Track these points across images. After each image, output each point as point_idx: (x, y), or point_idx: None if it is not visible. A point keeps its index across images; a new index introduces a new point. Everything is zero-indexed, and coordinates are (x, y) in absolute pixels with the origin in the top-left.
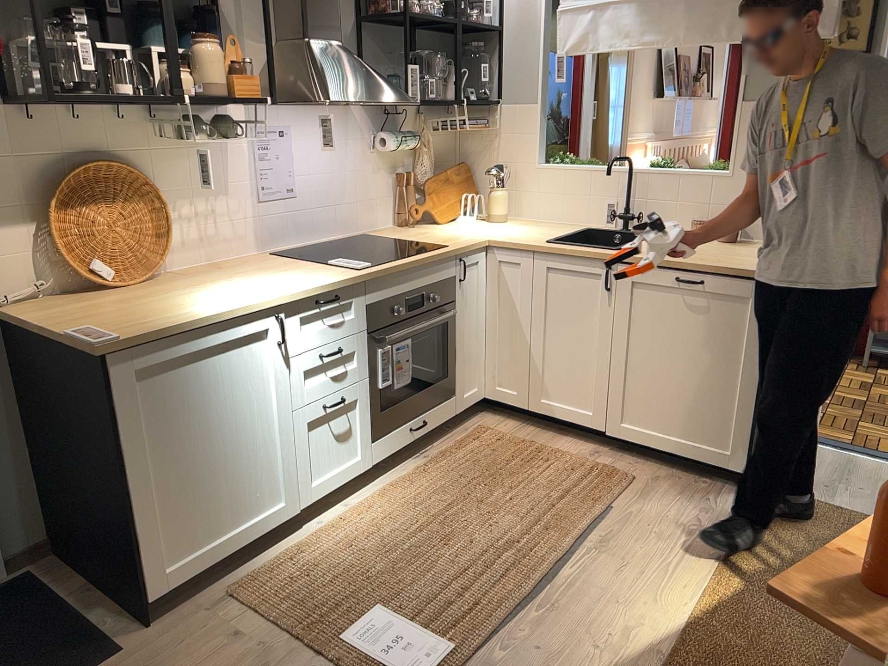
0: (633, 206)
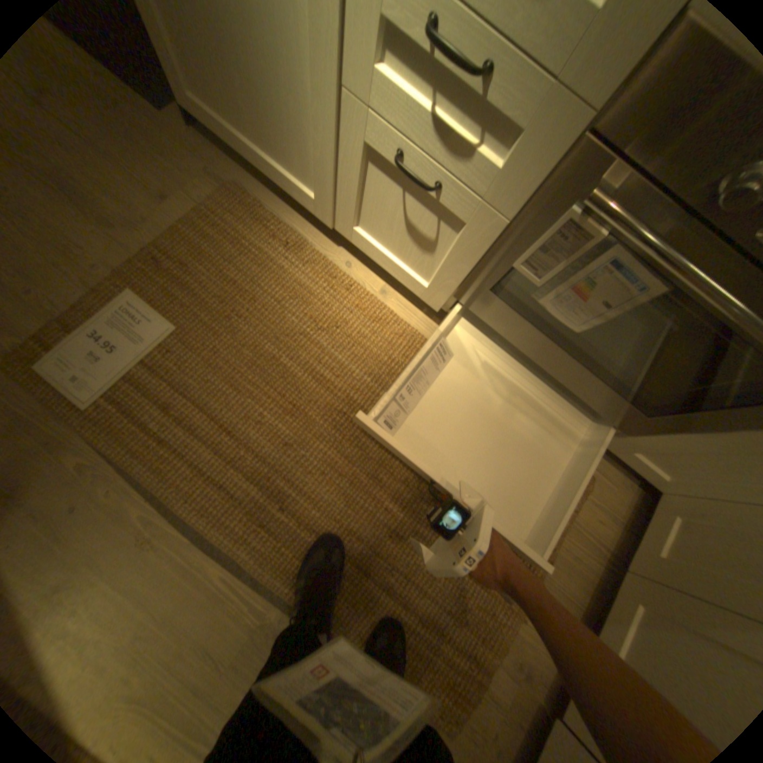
0: None
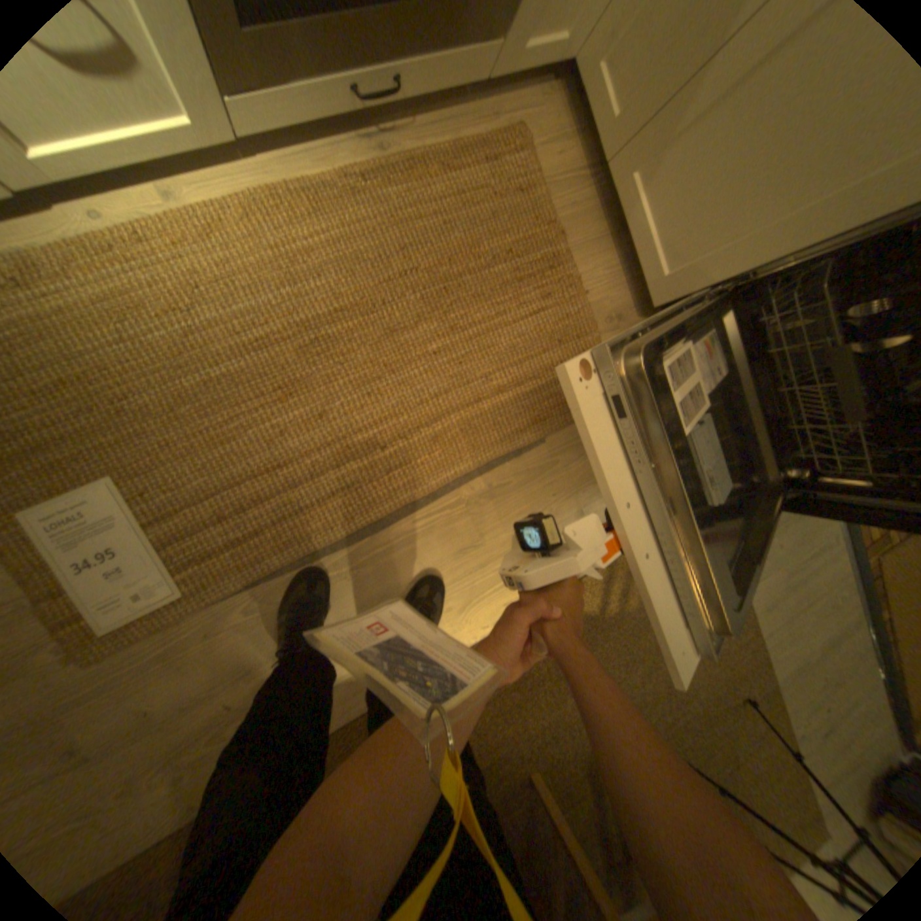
0: None
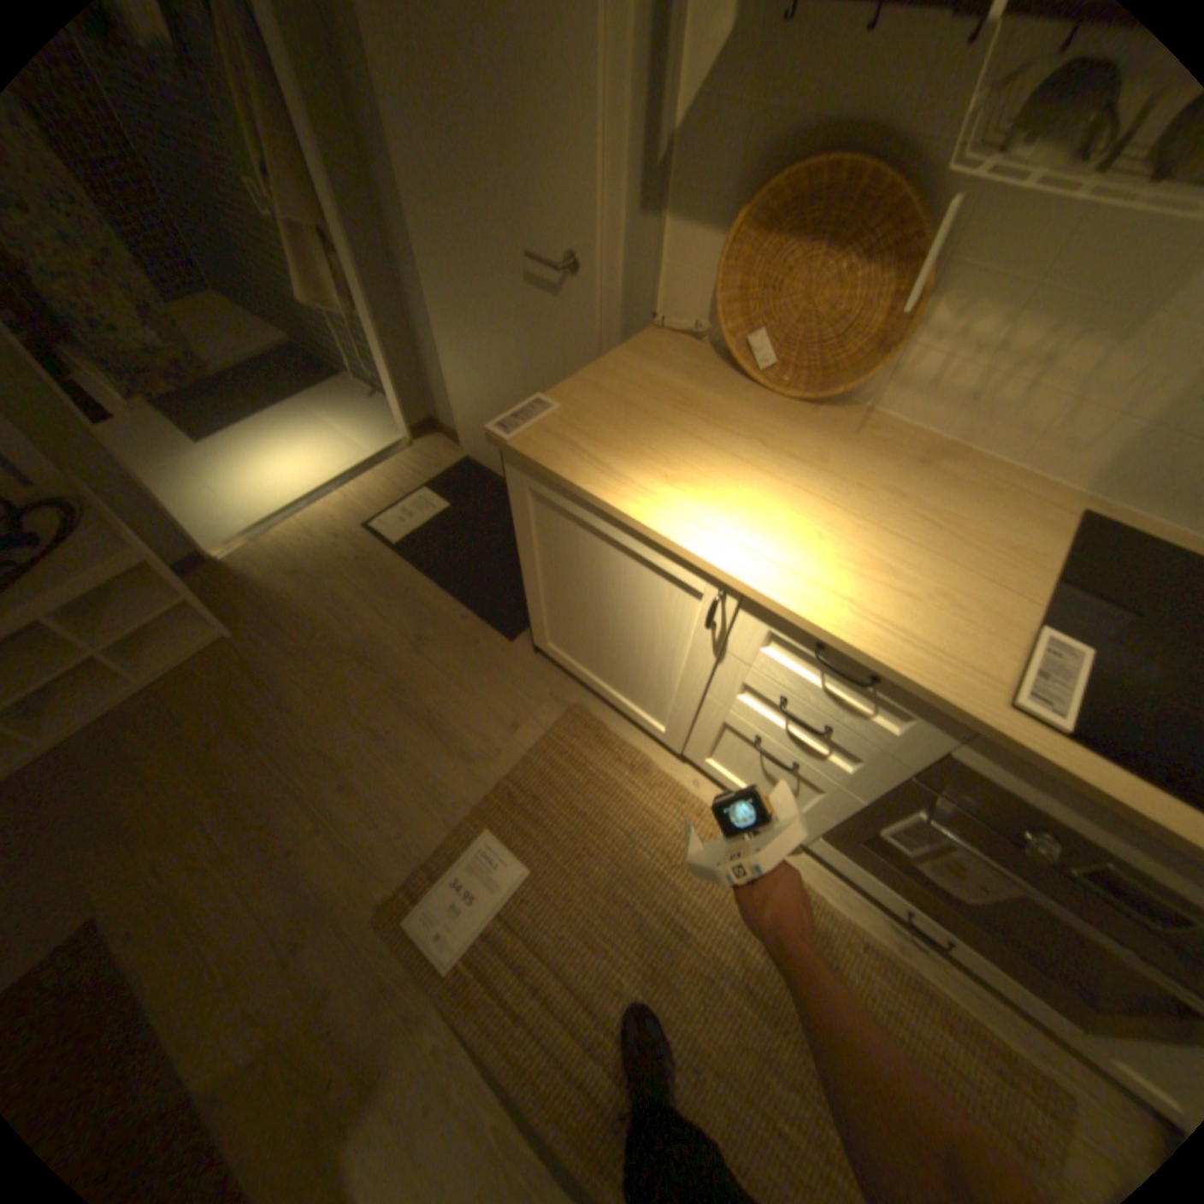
0: None
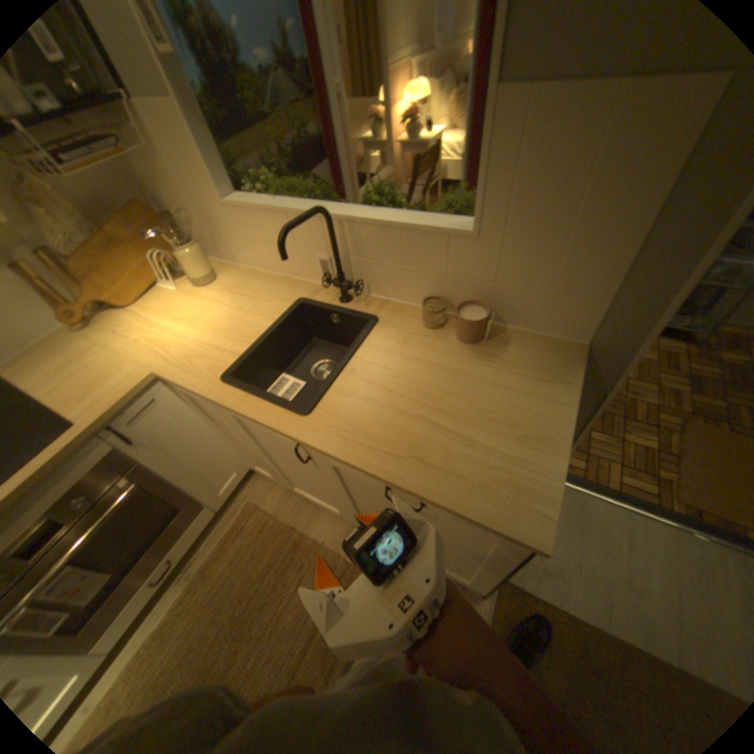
0: (347, 265)
